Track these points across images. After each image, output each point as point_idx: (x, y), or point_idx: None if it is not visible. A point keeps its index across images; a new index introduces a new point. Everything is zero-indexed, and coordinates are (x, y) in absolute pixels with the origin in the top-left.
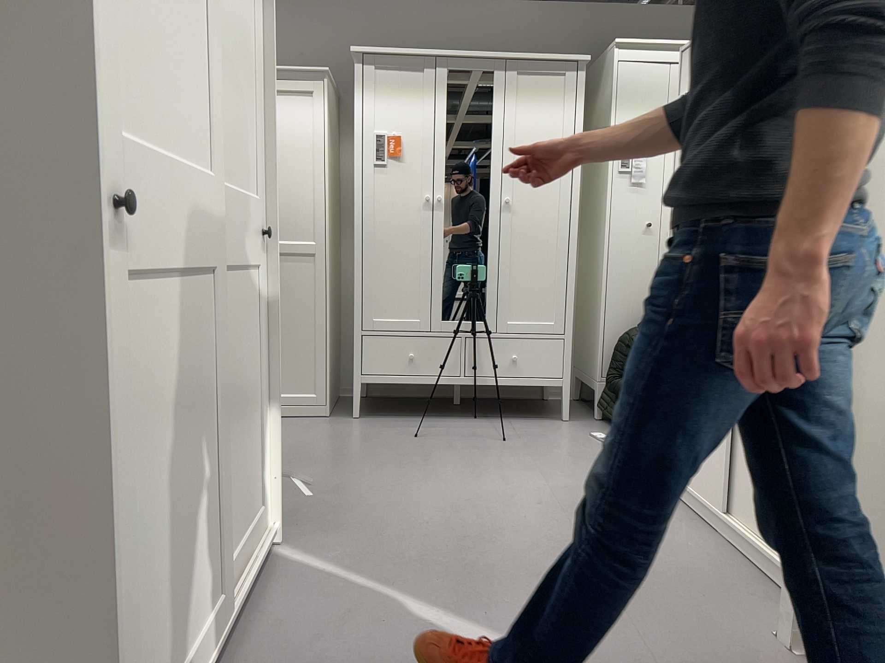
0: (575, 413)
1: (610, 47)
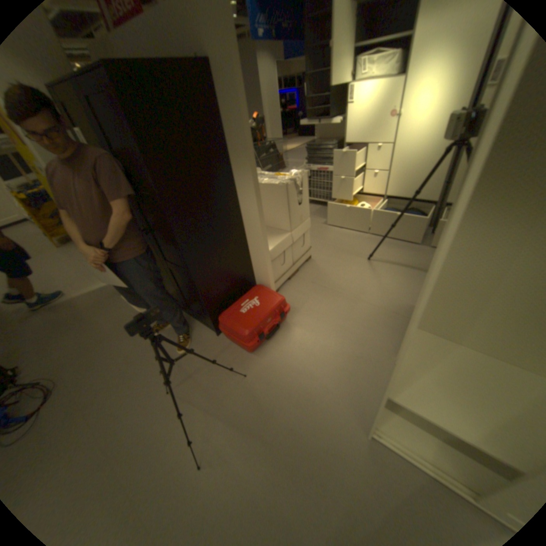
0: None
1: None
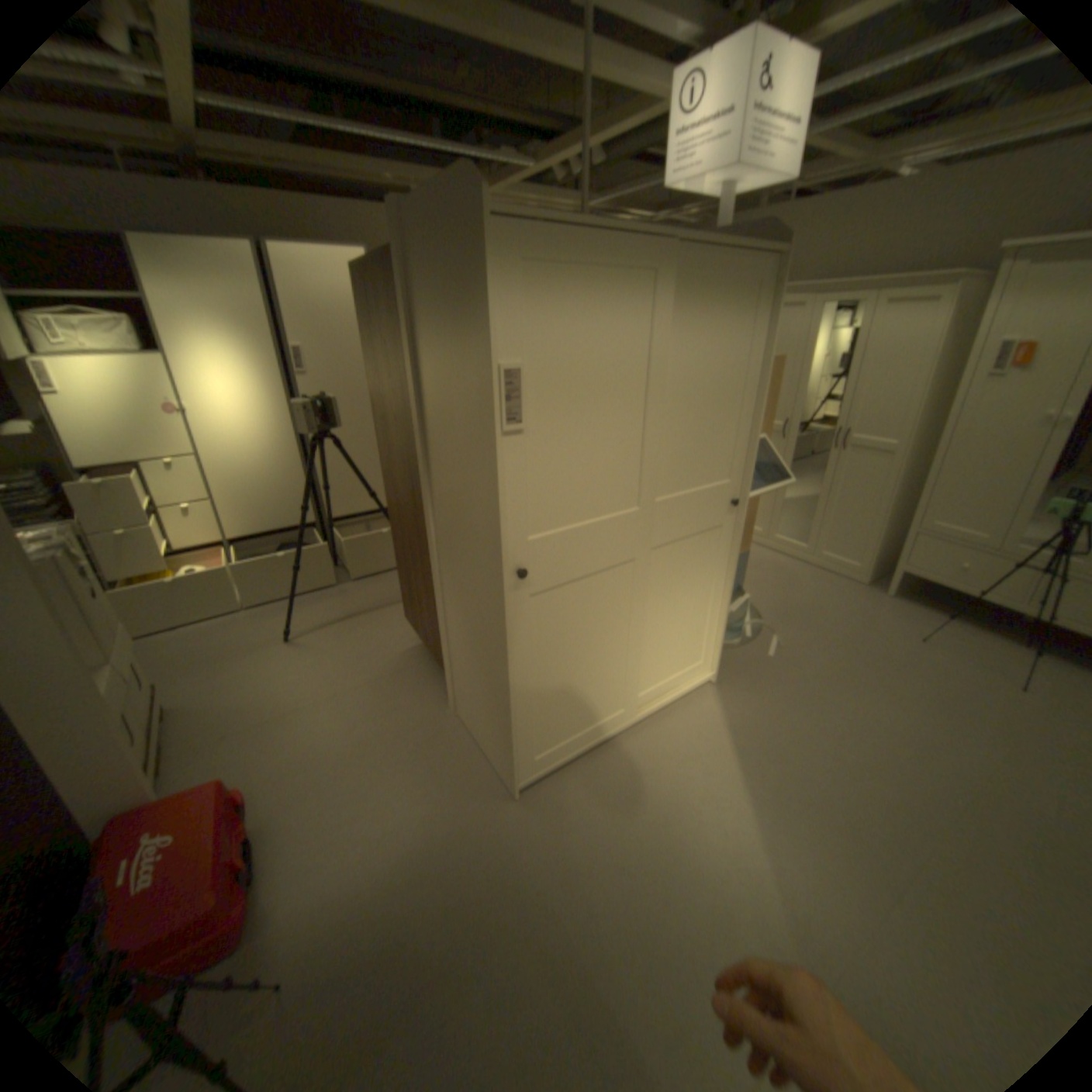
0: None
1: None
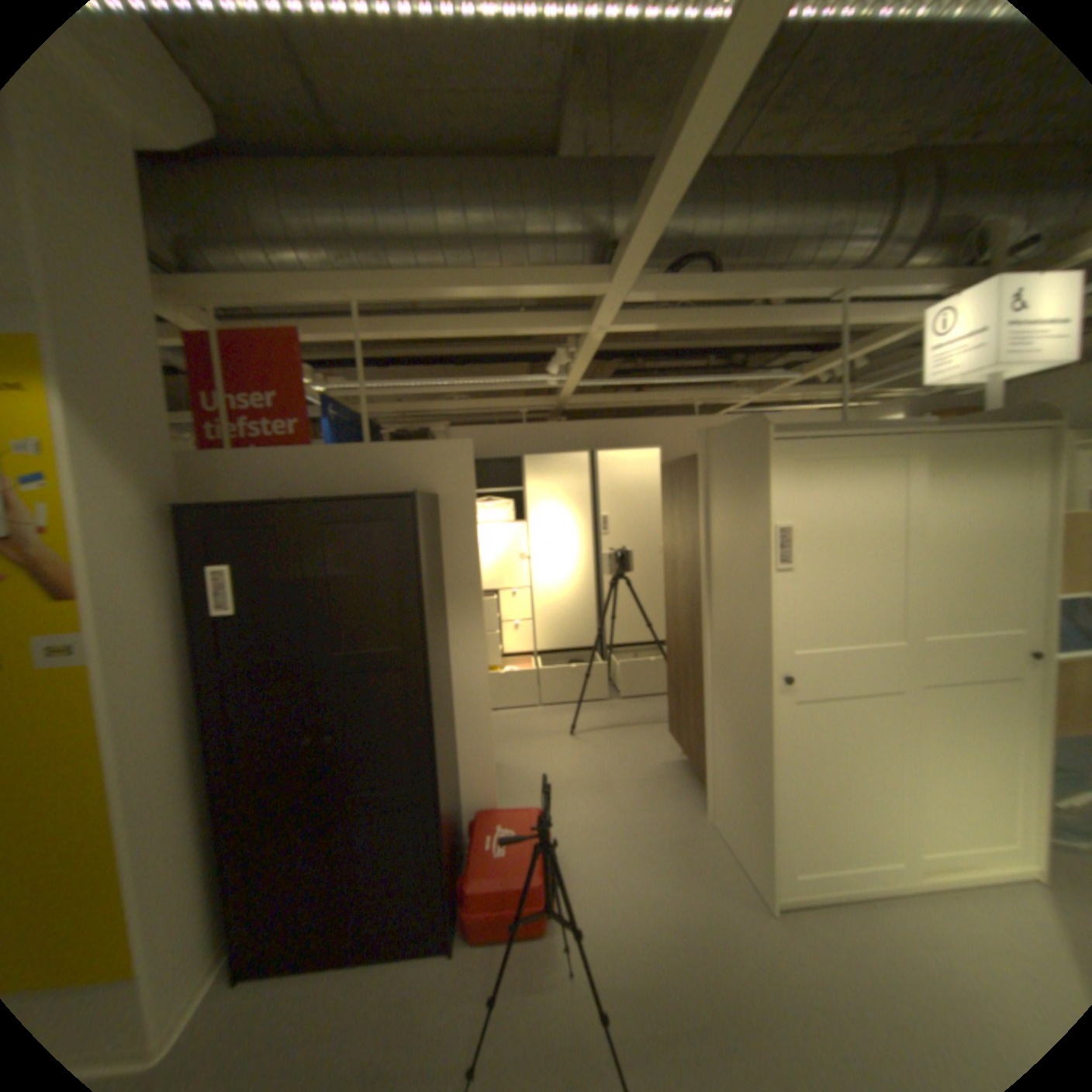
0: None
1: None
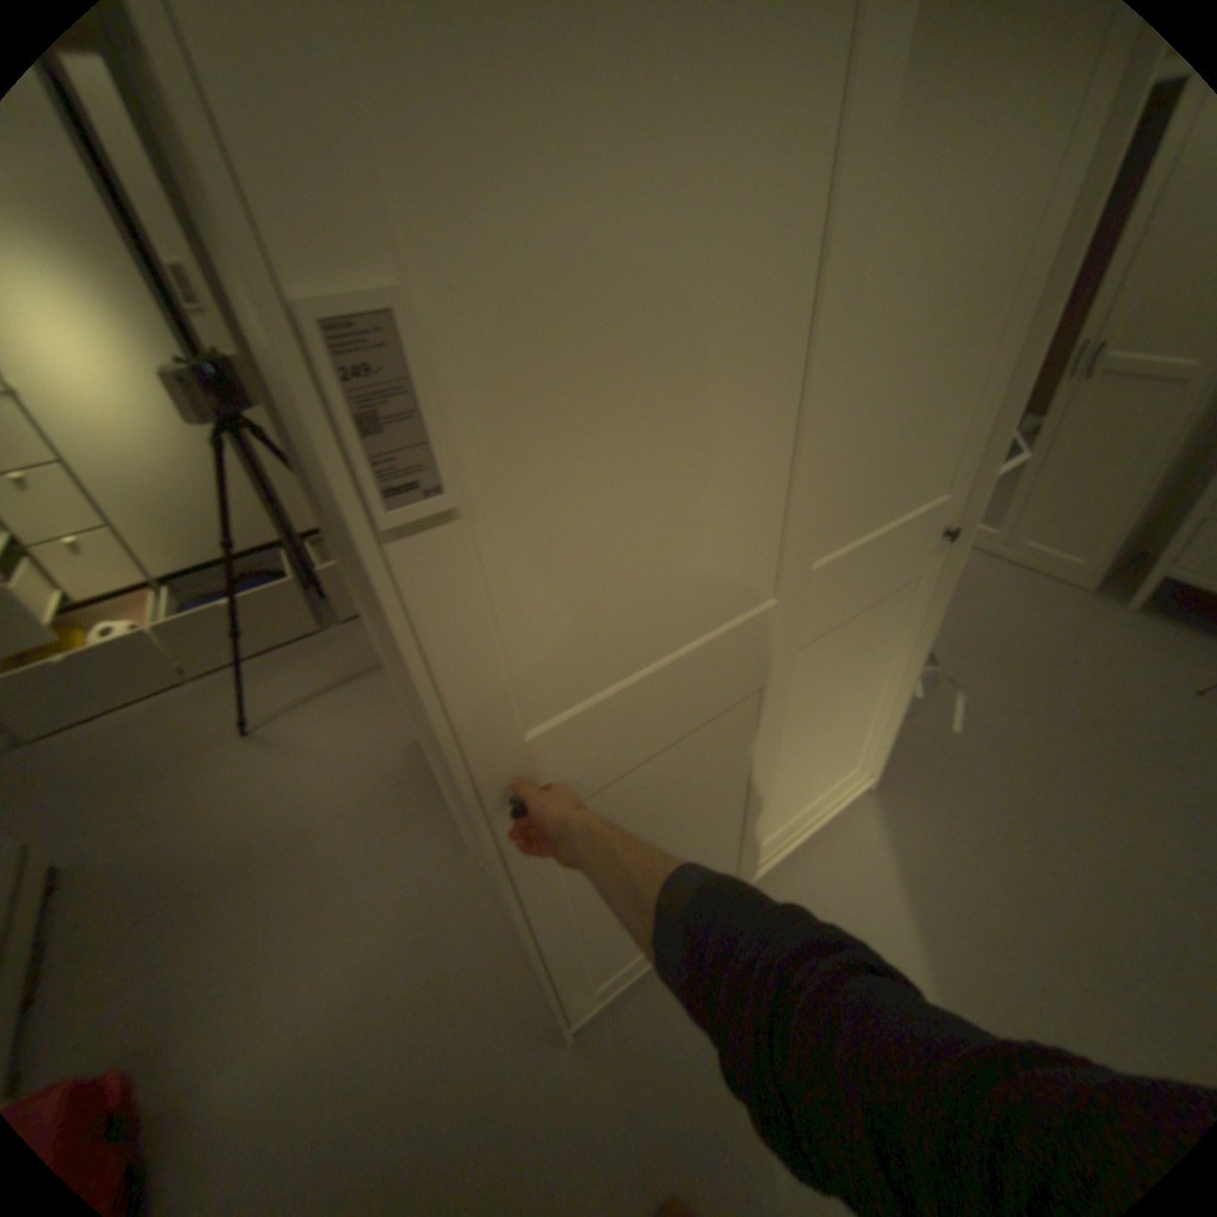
0: None
1: None
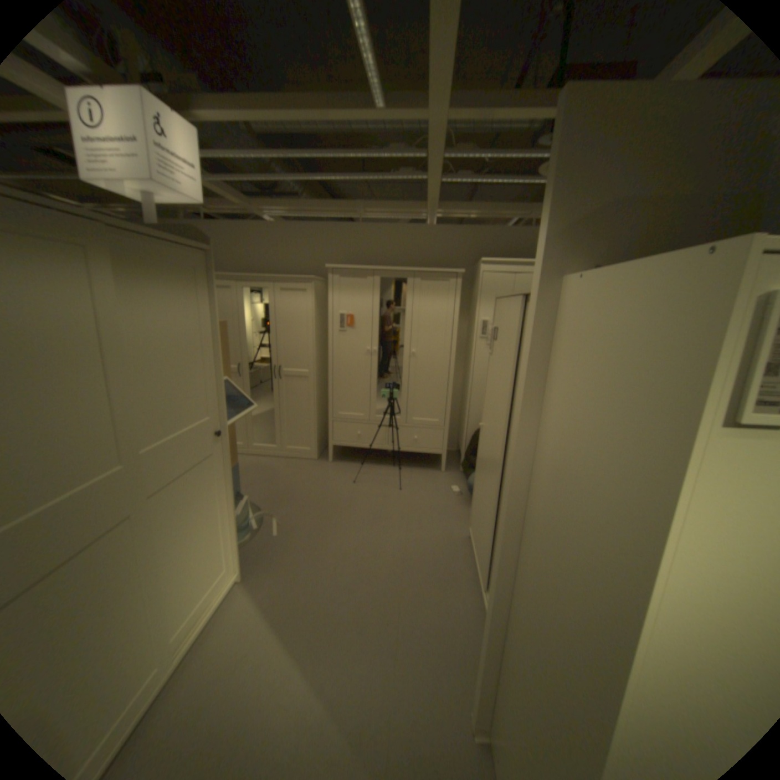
0: (450, 464)
1: (480, 262)
